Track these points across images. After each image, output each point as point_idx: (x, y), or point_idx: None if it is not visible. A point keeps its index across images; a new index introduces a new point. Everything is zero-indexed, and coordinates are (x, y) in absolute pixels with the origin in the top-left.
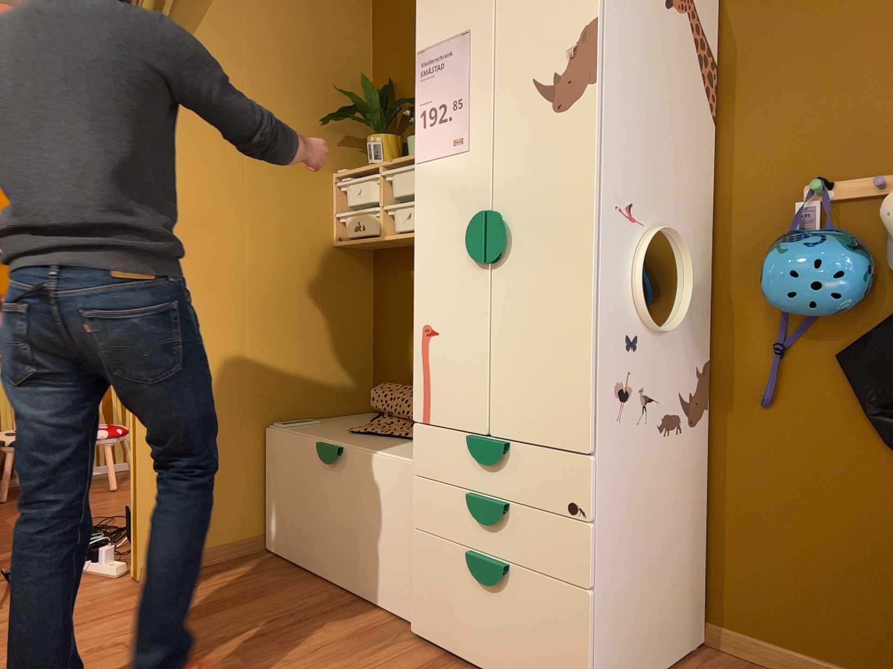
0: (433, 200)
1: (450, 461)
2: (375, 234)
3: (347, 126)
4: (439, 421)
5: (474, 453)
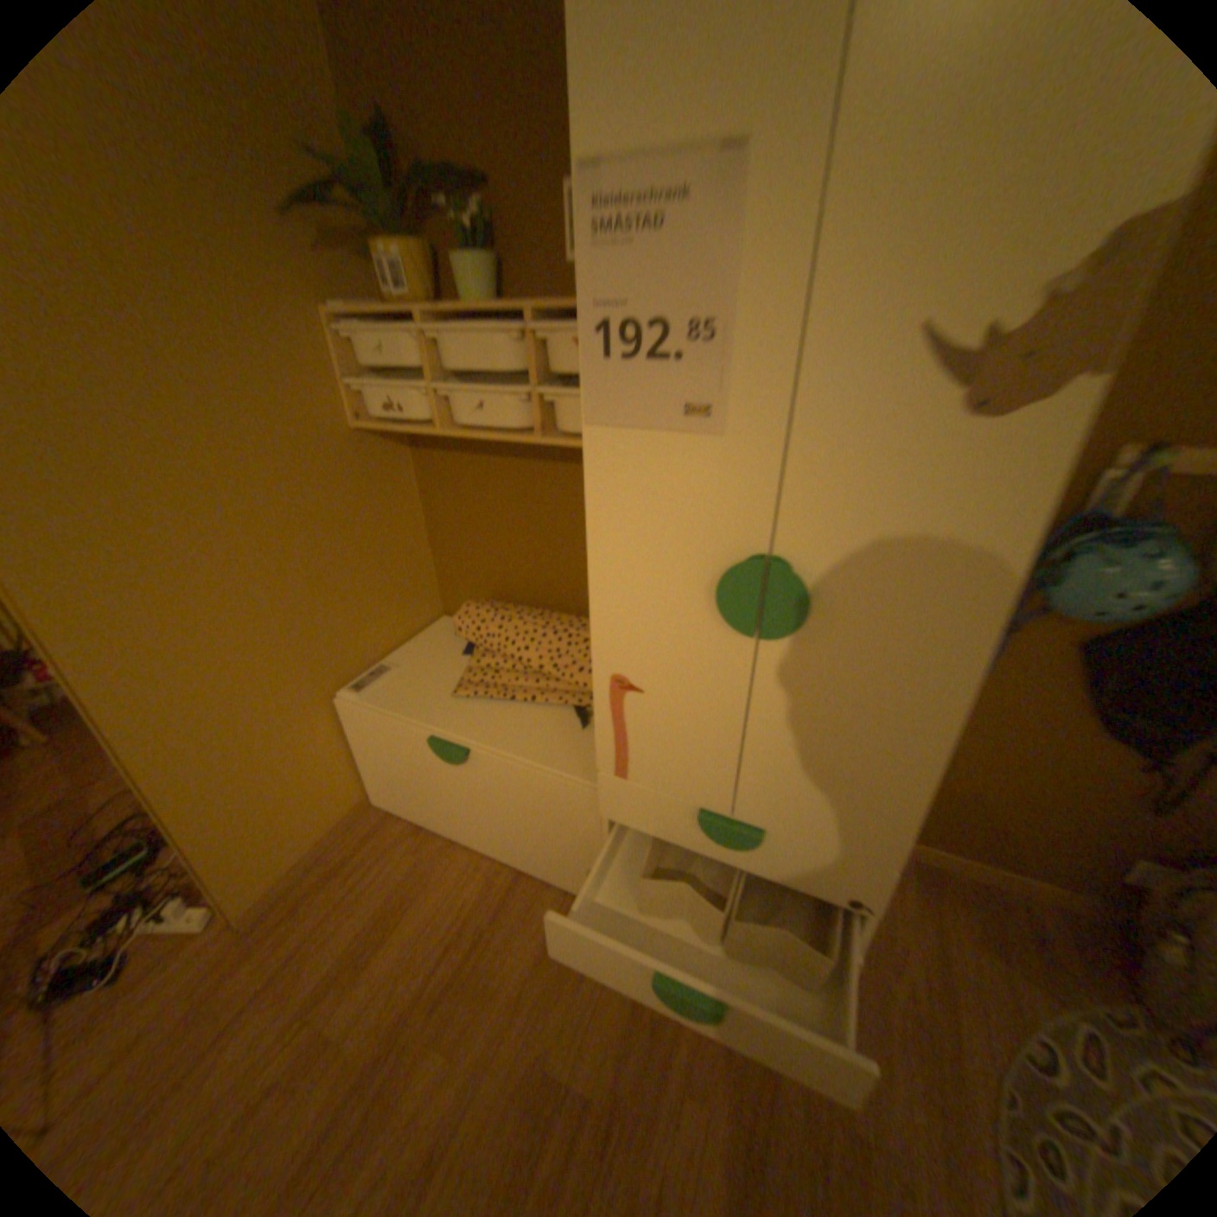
0: (631, 501)
1: (662, 820)
2: (425, 421)
3: (315, 205)
4: (645, 782)
5: (703, 824)
